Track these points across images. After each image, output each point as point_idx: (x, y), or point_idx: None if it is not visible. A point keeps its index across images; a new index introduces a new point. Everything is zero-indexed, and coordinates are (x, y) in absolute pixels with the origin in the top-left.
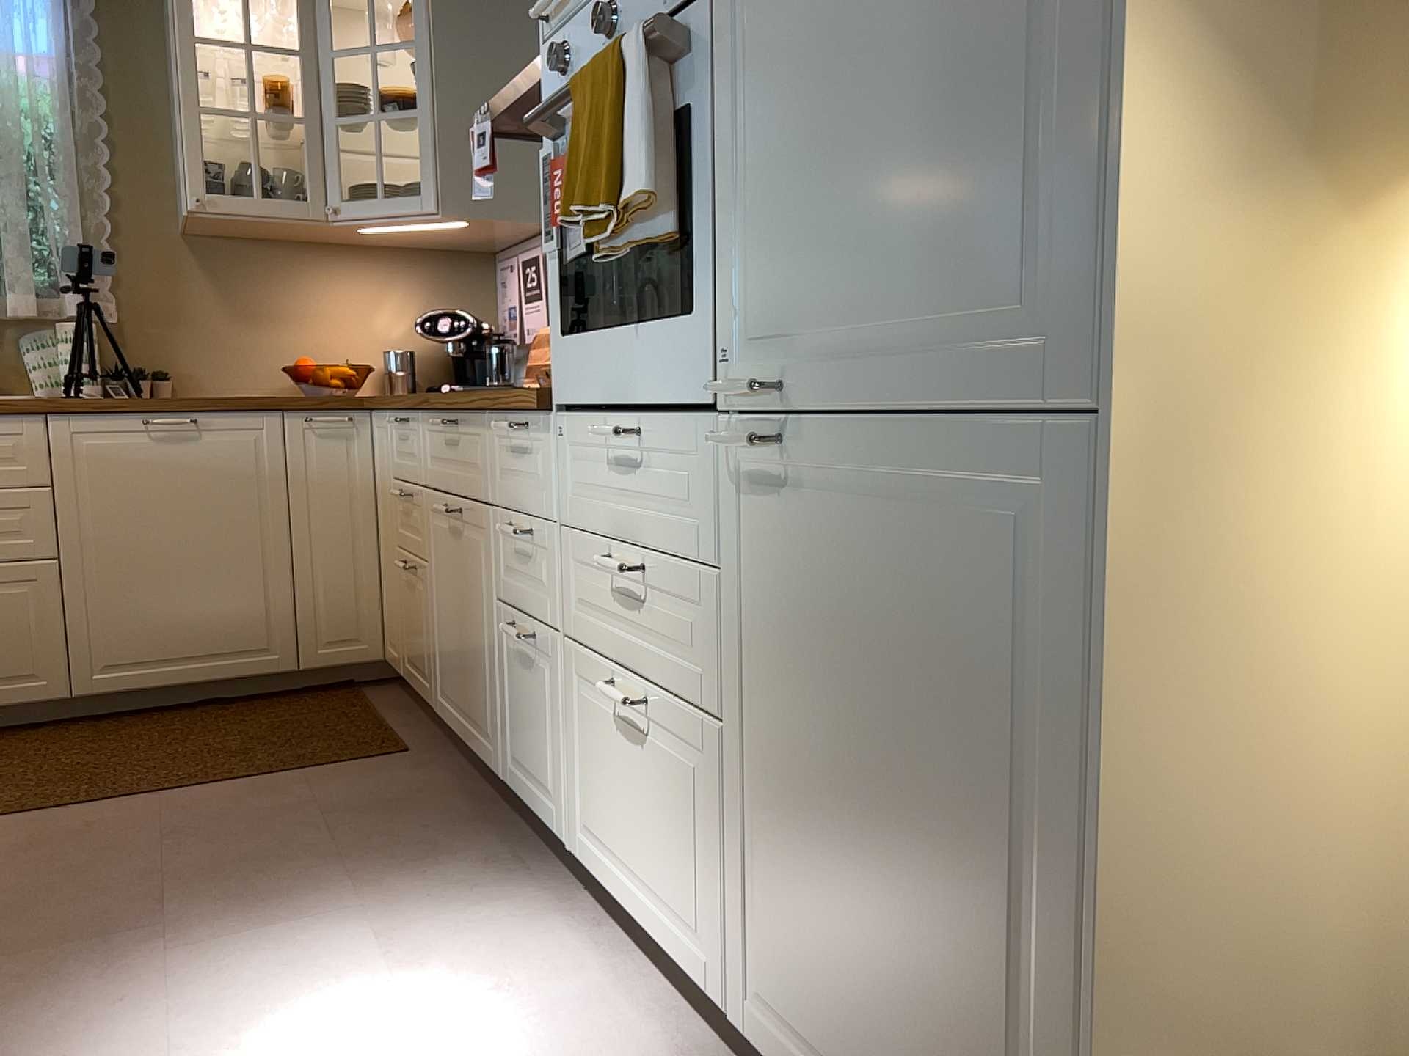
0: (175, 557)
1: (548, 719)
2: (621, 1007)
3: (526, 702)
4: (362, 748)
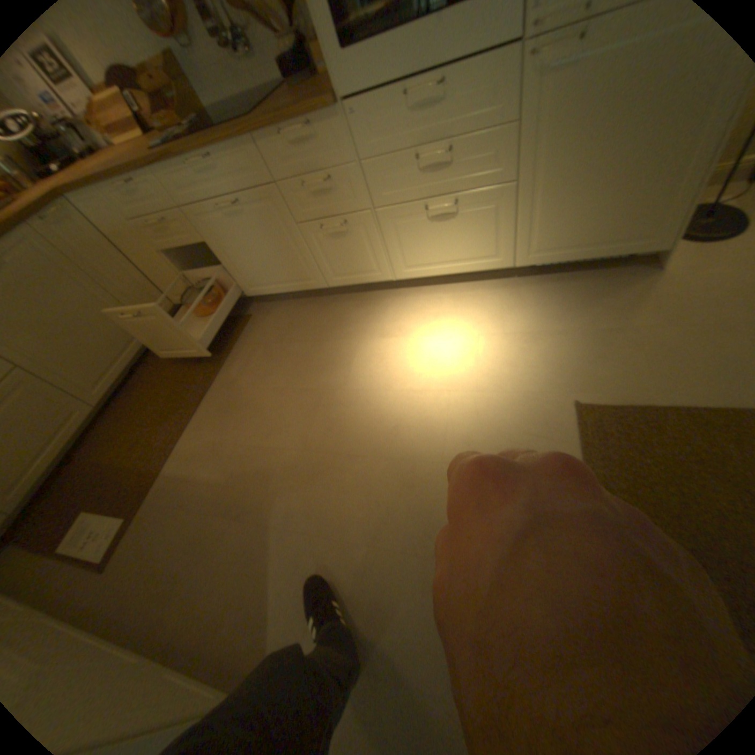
0: (65, 326)
1: (365, 245)
2: (459, 294)
3: (342, 249)
4: (235, 327)
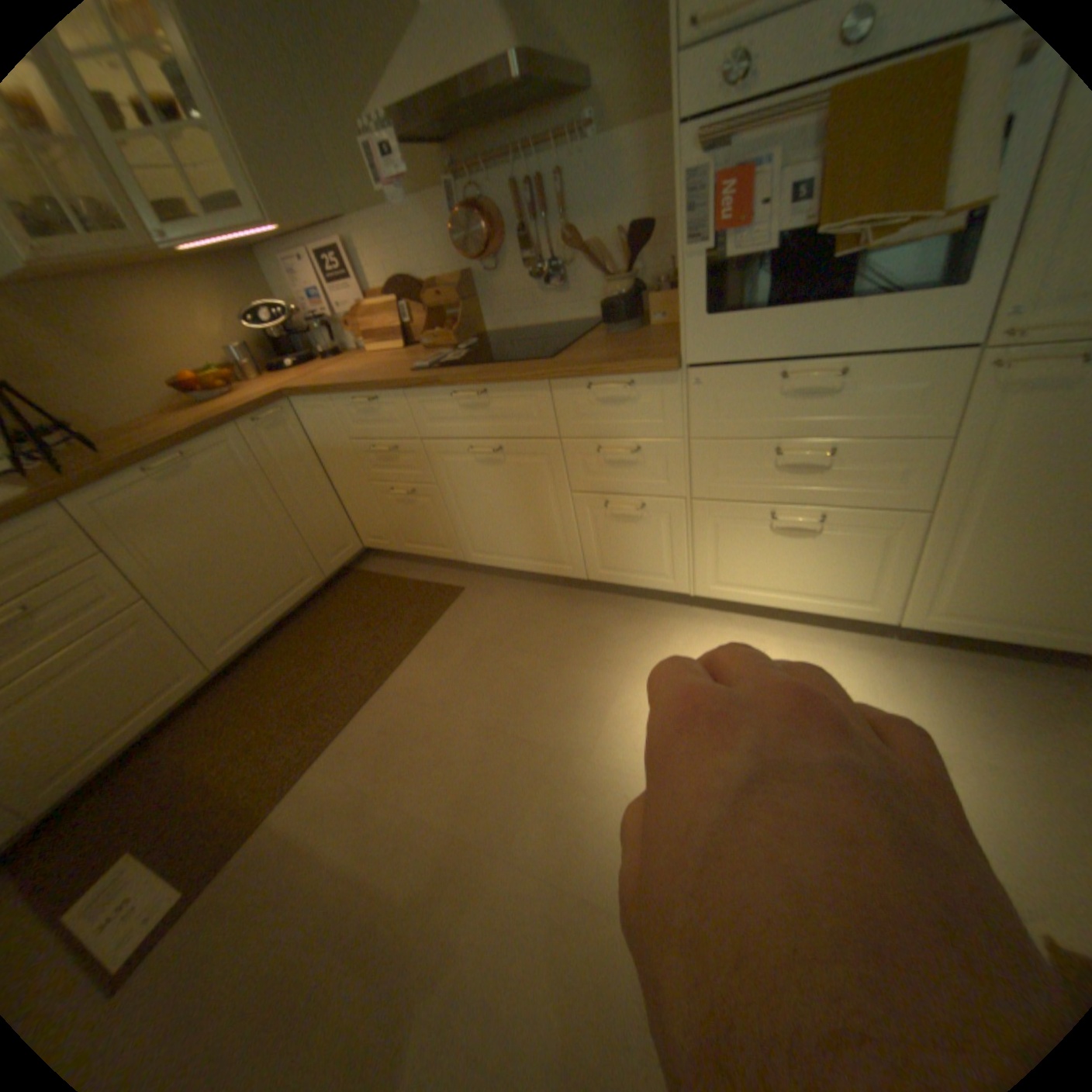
0: (222, 553)
1: (660, 540)
2: (794, 643)
3: (624, 537)
4: (435, 599)
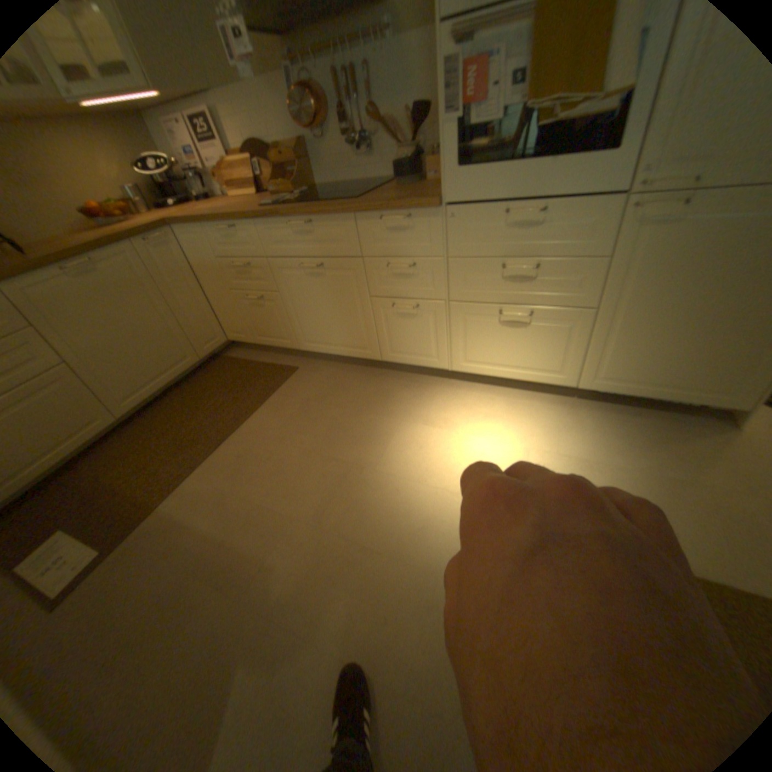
0: (122, 335)
1: (429, 331)
2: (512, 400)
3: (405, 329)
4: (278, 375)
